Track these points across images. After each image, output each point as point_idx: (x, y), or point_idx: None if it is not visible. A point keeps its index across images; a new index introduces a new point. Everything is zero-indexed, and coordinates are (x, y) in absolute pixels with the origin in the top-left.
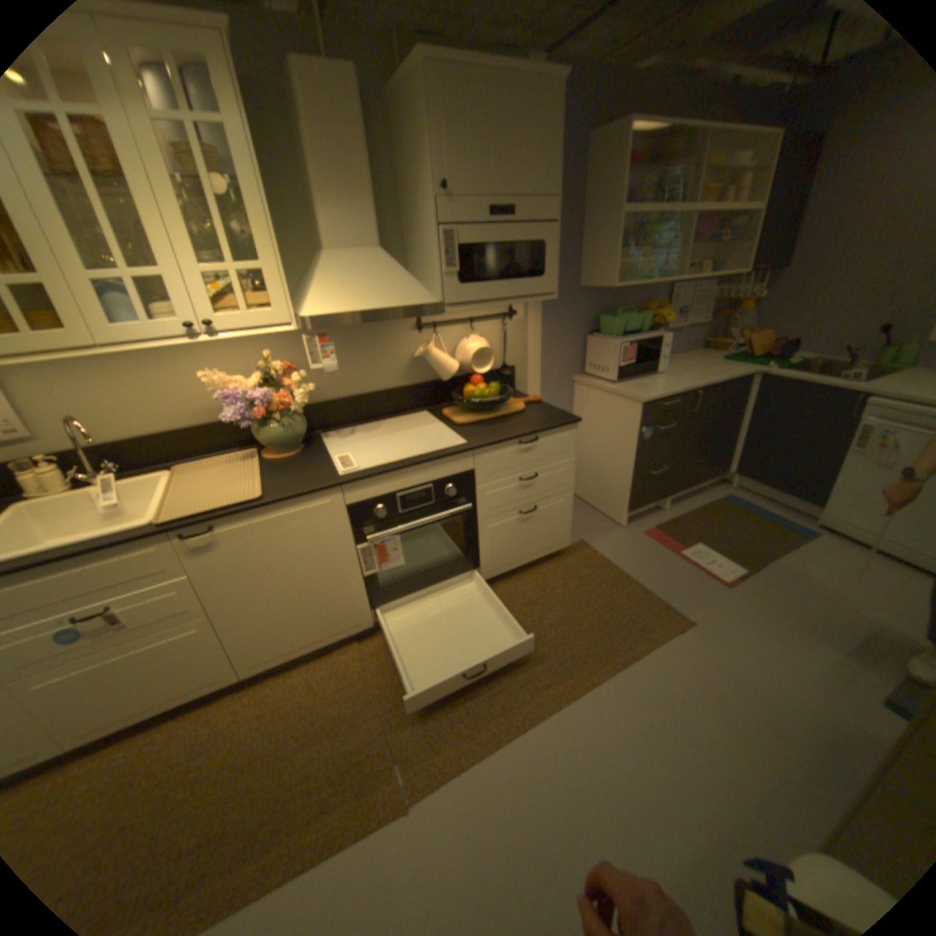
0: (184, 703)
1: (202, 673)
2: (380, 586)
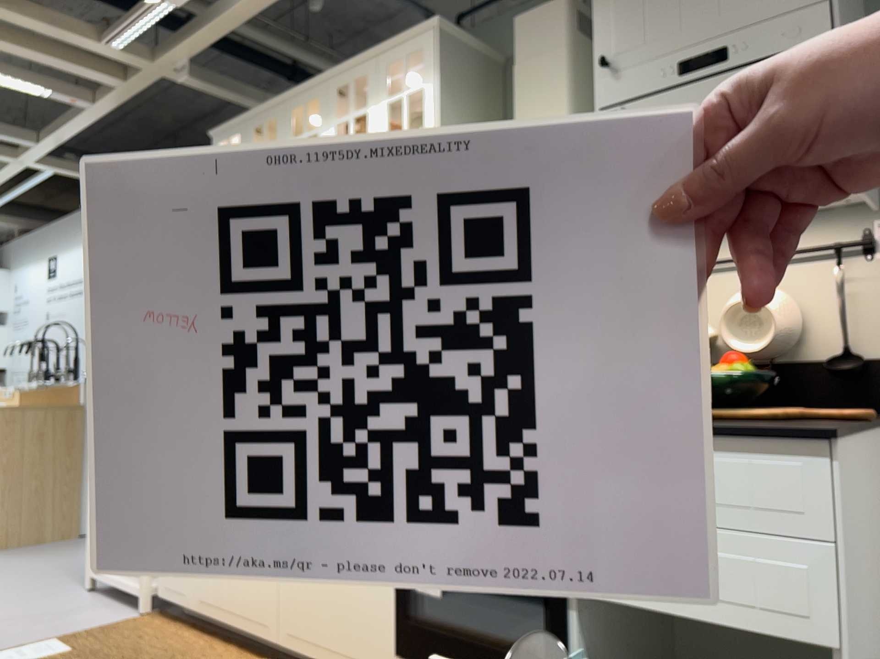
0: (244, 632)
1: (259, 603)
2: (411, 620)
